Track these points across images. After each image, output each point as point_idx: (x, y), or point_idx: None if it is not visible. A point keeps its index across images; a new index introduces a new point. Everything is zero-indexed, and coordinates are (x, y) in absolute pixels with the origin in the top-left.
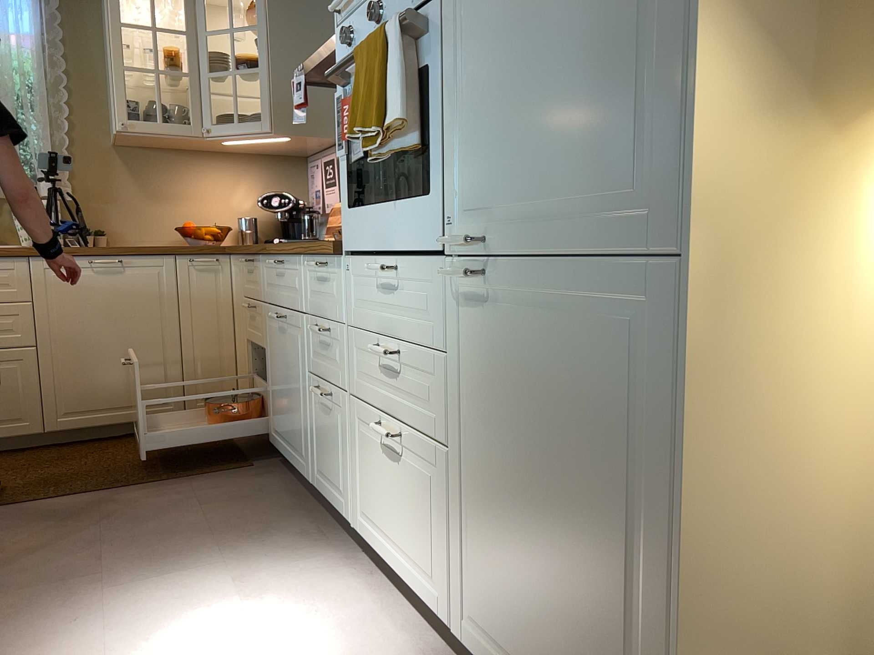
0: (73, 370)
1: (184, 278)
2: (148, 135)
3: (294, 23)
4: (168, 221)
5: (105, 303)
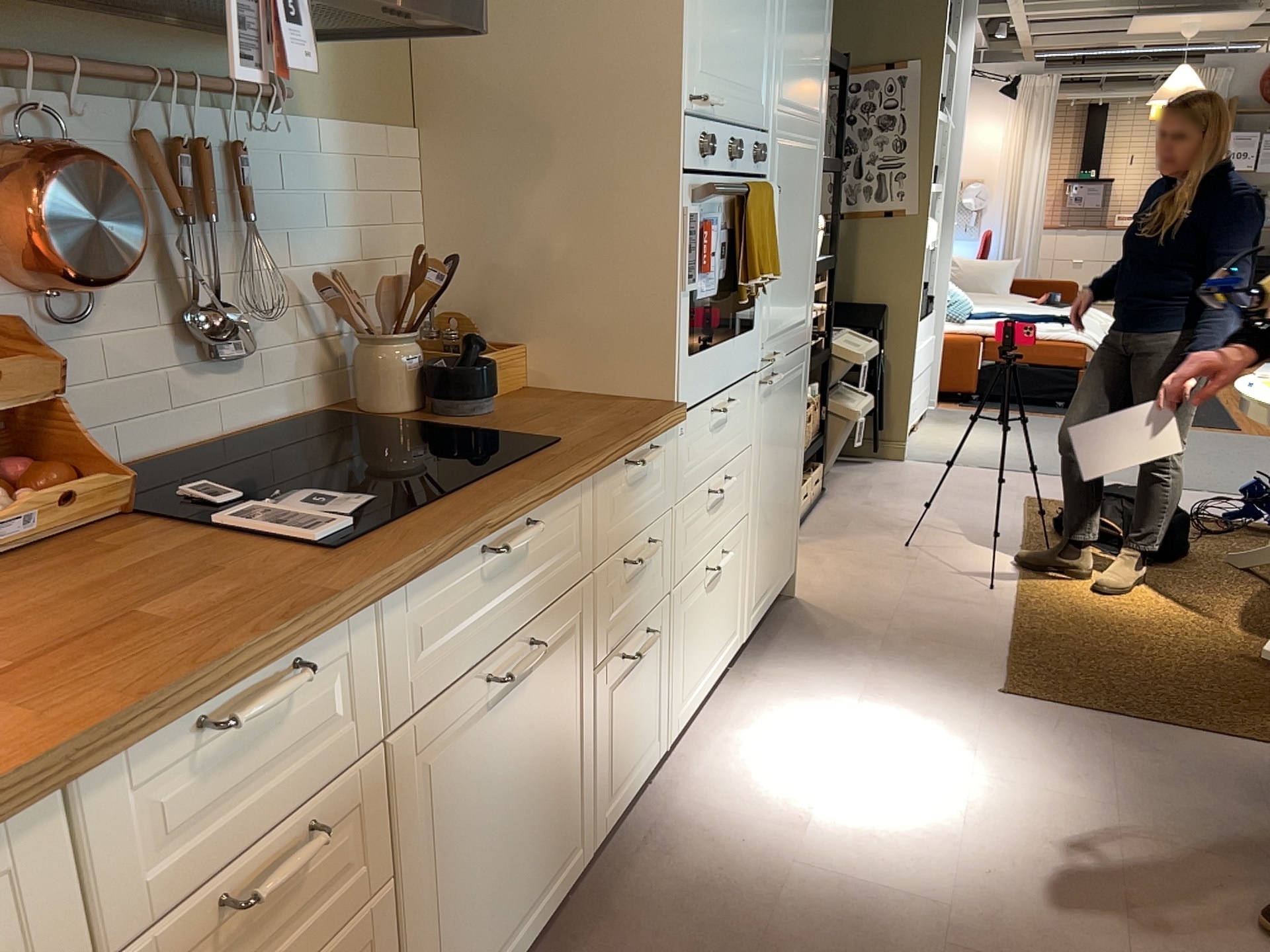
0: None
1: None
2: None
3: None
4: None
5: None
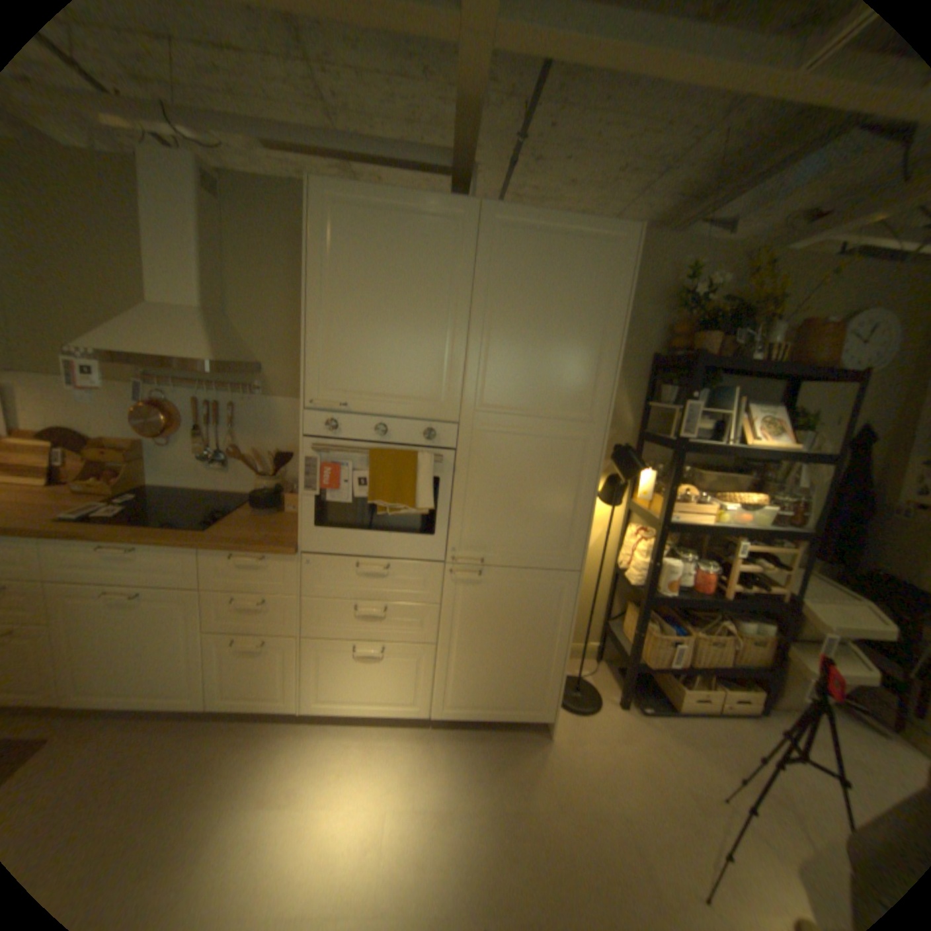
0: None
1: None
2: None
3: None
4: None
5: None
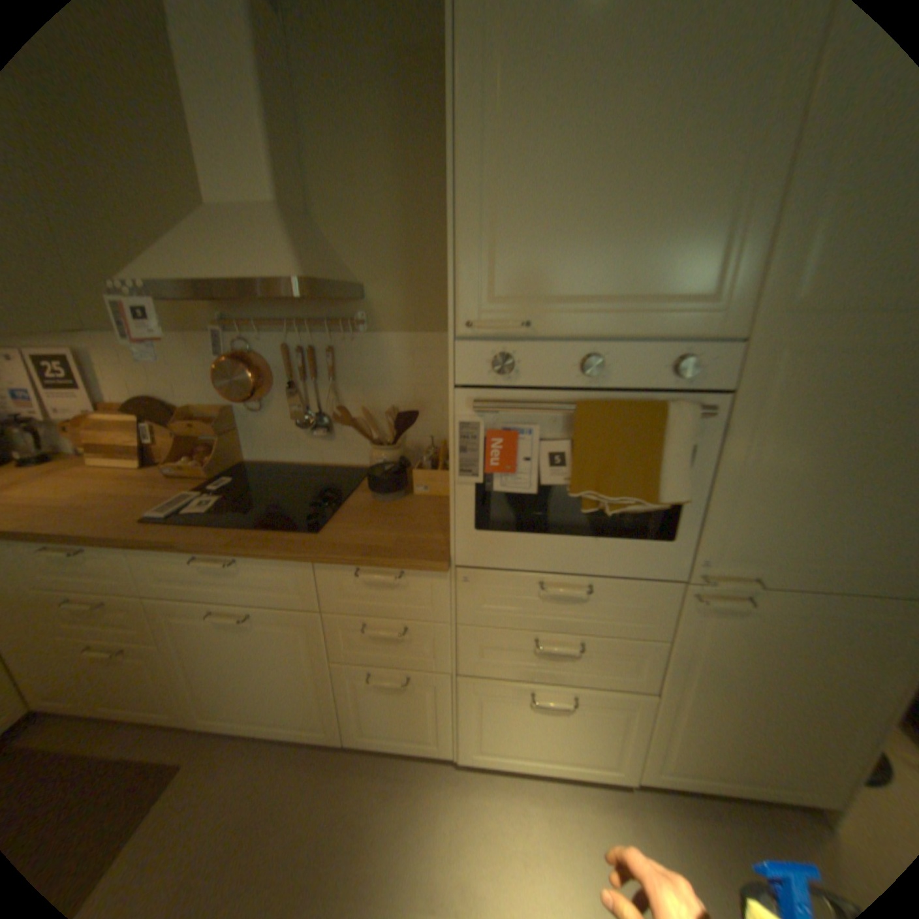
0: None
1: None
2: None
3: None
4: None
5: None
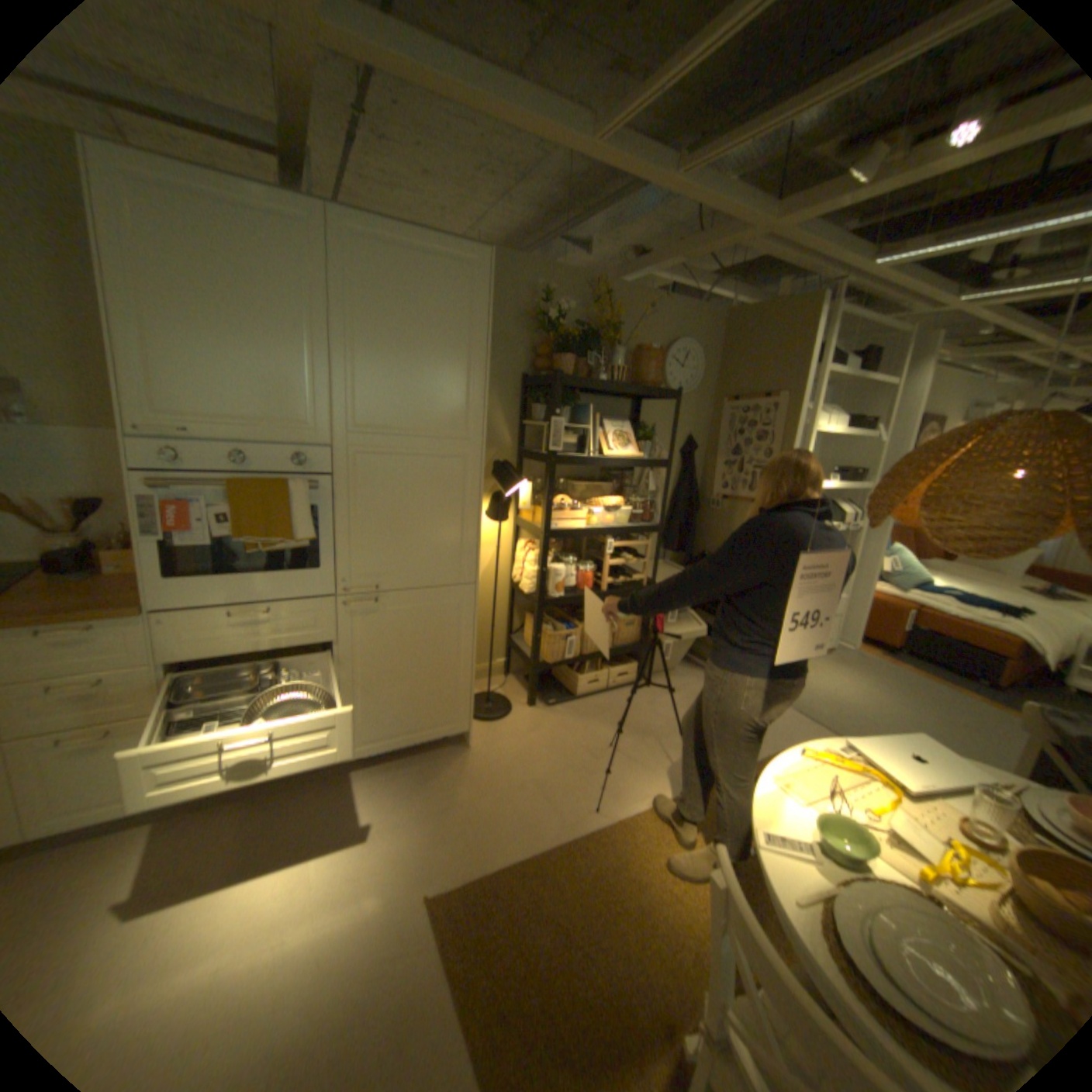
0: None
1: None
2: None
3: None
4: None
5: None
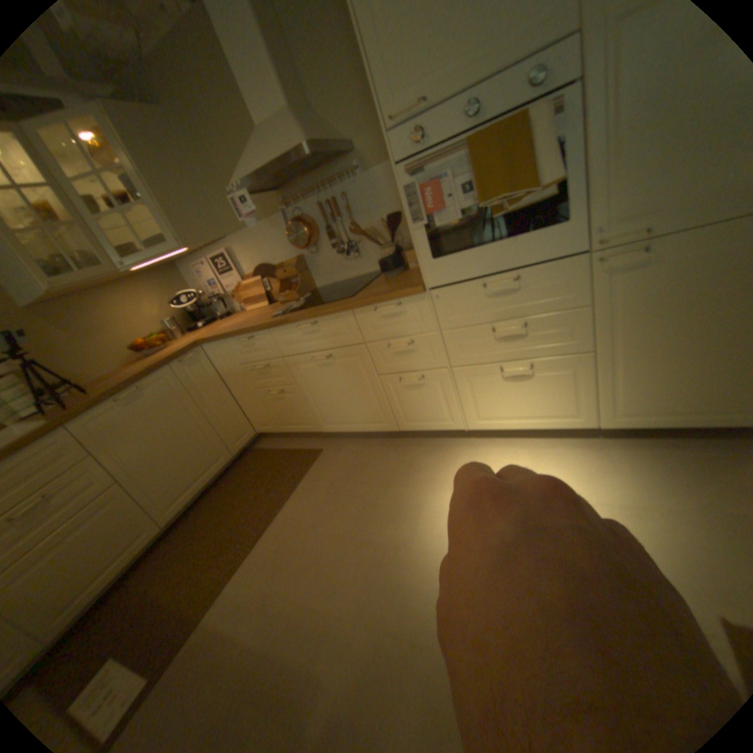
0: (152, 478)
1: (183, 375)
2: (72, 284)
3: (149, 153)
4: (109, 347)
5: (144, 421)
